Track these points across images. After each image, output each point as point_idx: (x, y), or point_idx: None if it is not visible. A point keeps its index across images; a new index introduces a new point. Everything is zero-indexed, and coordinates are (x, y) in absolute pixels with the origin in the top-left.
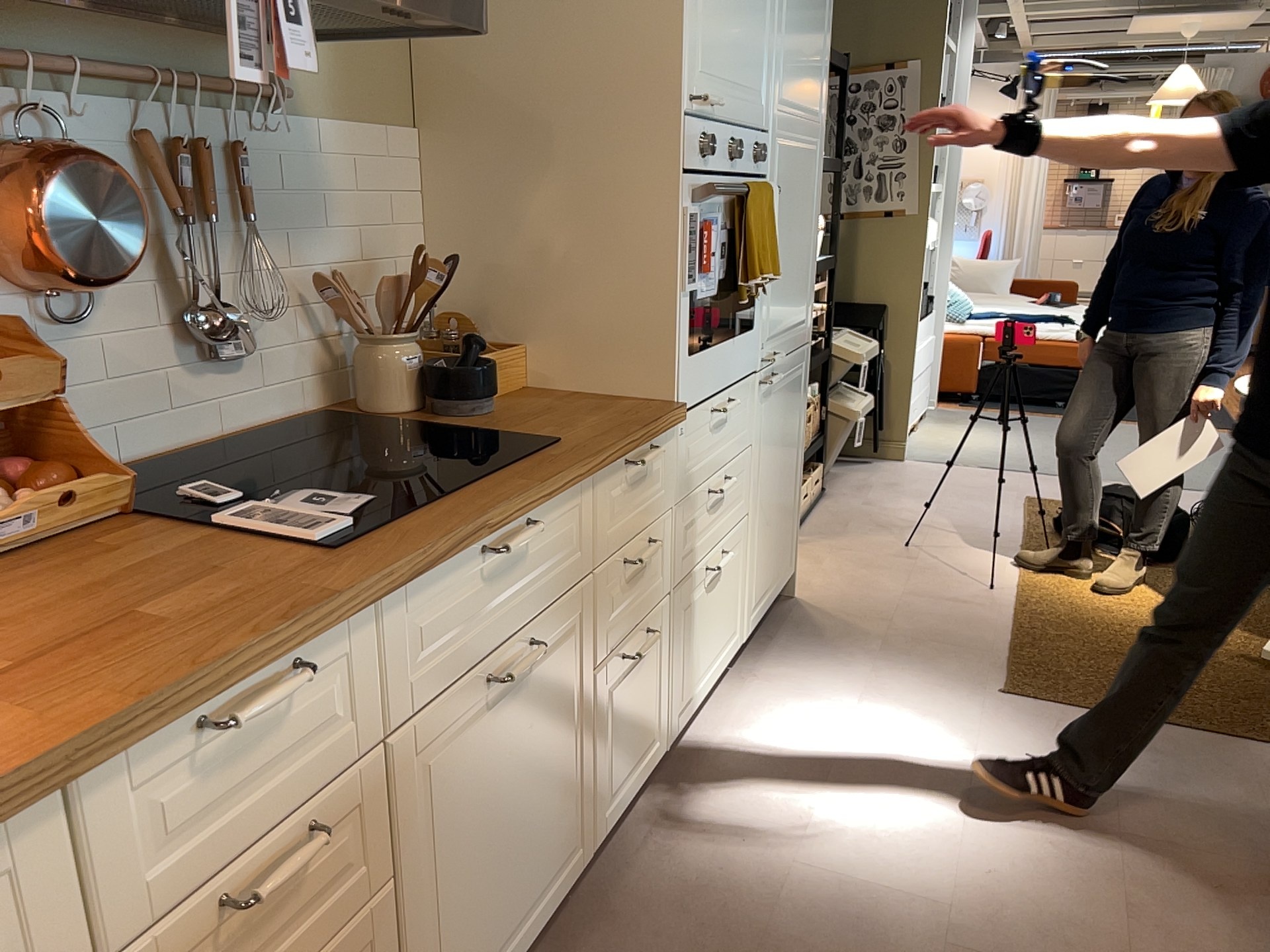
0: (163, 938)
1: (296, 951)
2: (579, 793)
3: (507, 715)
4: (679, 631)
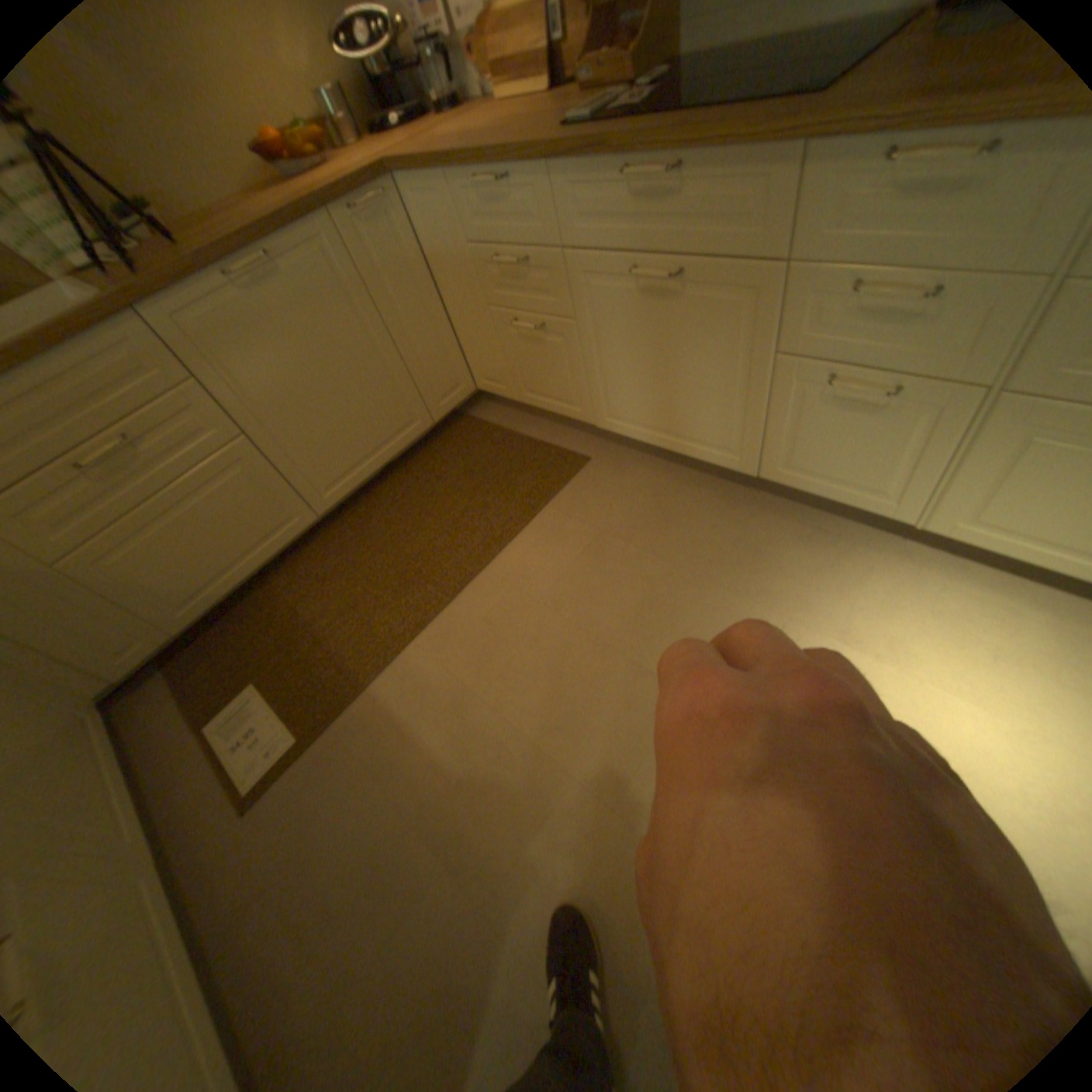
0: (483, 249)
1: (532, 303)
2: (744, 423)
3: (658, 304)
4: (1003, 448)
